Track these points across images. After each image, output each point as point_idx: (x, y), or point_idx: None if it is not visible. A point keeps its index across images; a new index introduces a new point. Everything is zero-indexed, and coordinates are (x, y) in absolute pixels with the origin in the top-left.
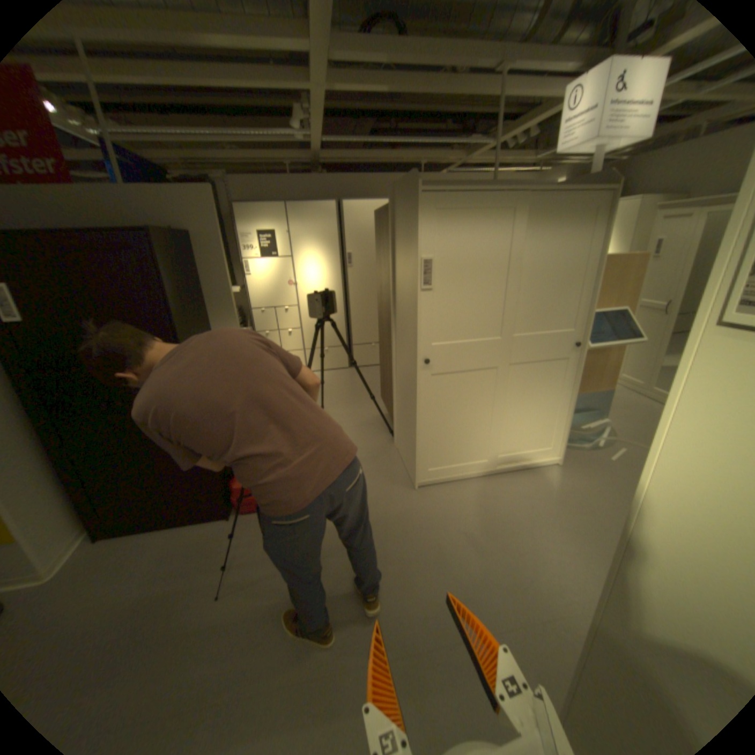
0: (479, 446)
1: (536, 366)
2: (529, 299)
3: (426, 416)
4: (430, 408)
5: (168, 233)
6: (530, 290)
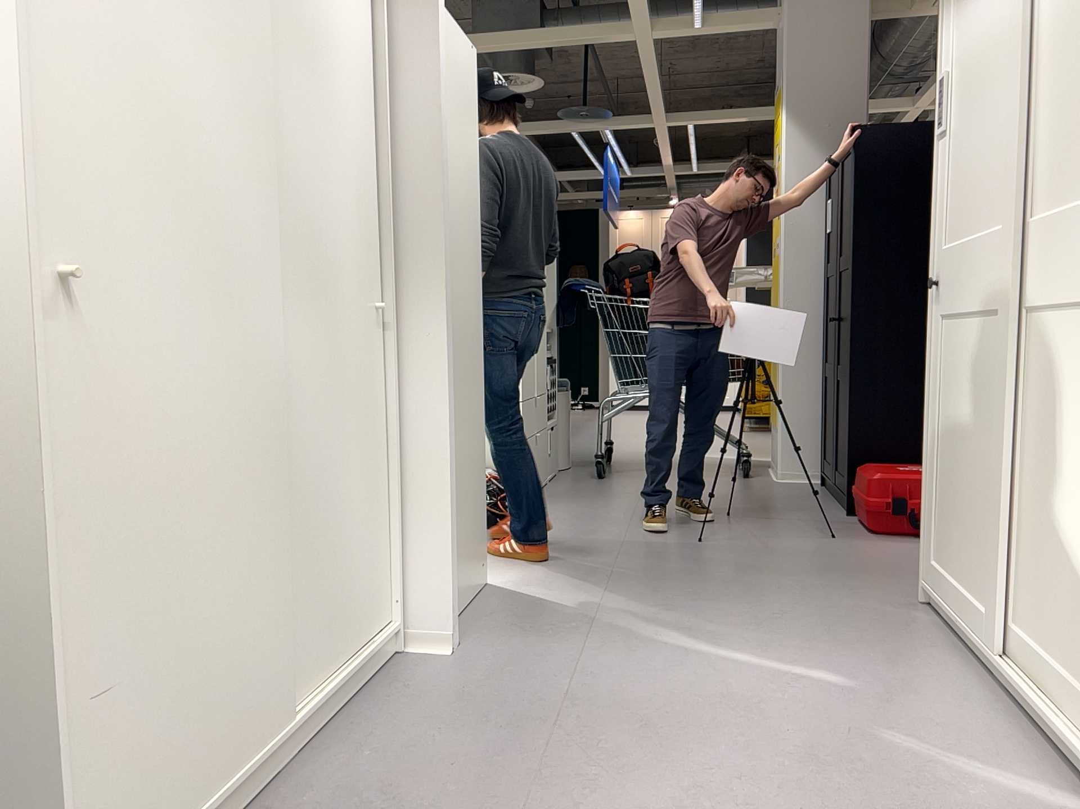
0: (974, 544)
1: (1064, 321)
2: (1047, 108)
3: (929, 412)
4: (934, 396)
5: (904, 131)
6: (1048, 84)
